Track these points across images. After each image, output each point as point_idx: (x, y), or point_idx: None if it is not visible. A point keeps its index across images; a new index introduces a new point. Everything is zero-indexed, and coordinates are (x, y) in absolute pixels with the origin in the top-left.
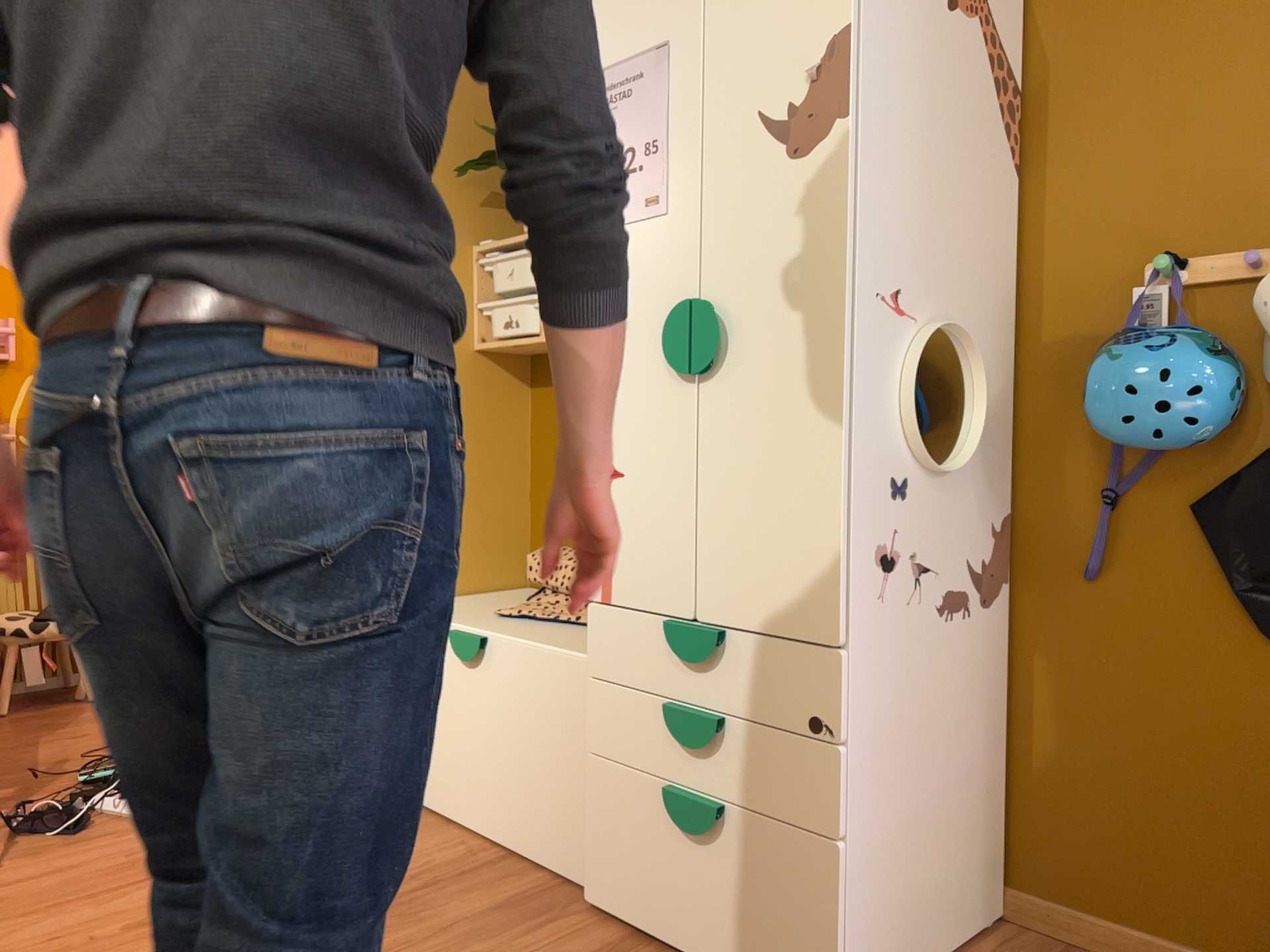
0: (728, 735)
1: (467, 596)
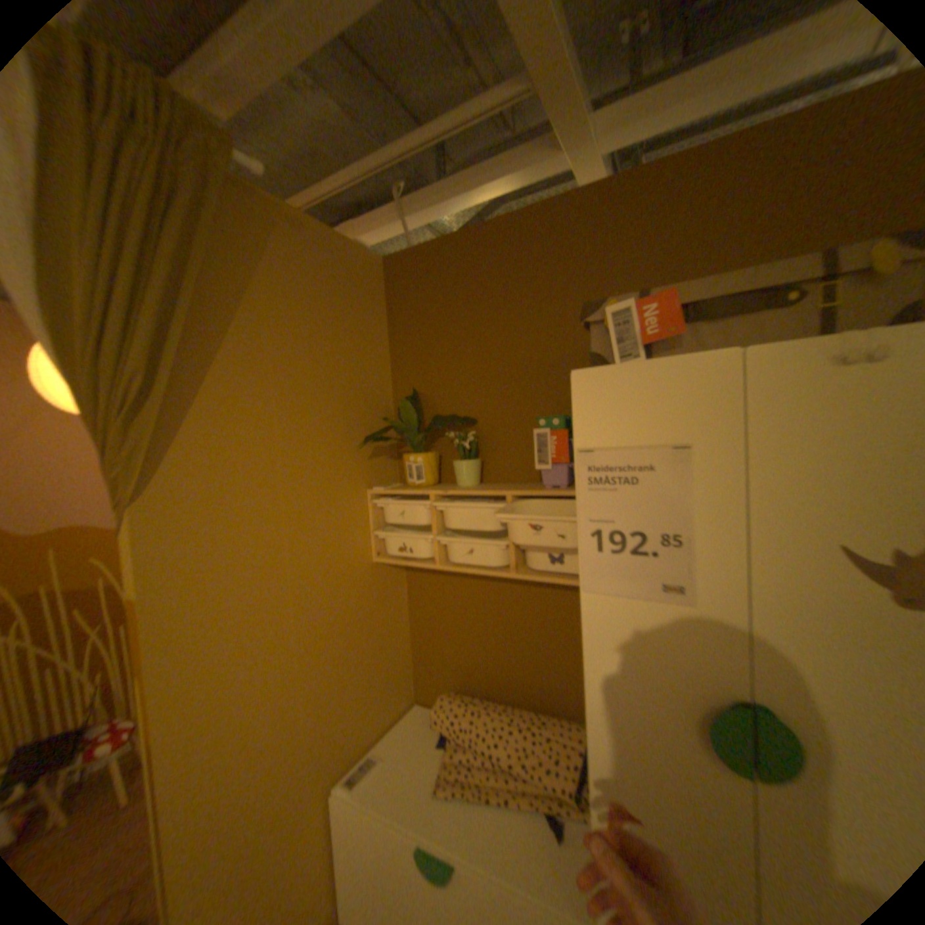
0: None
1: (384, 737)
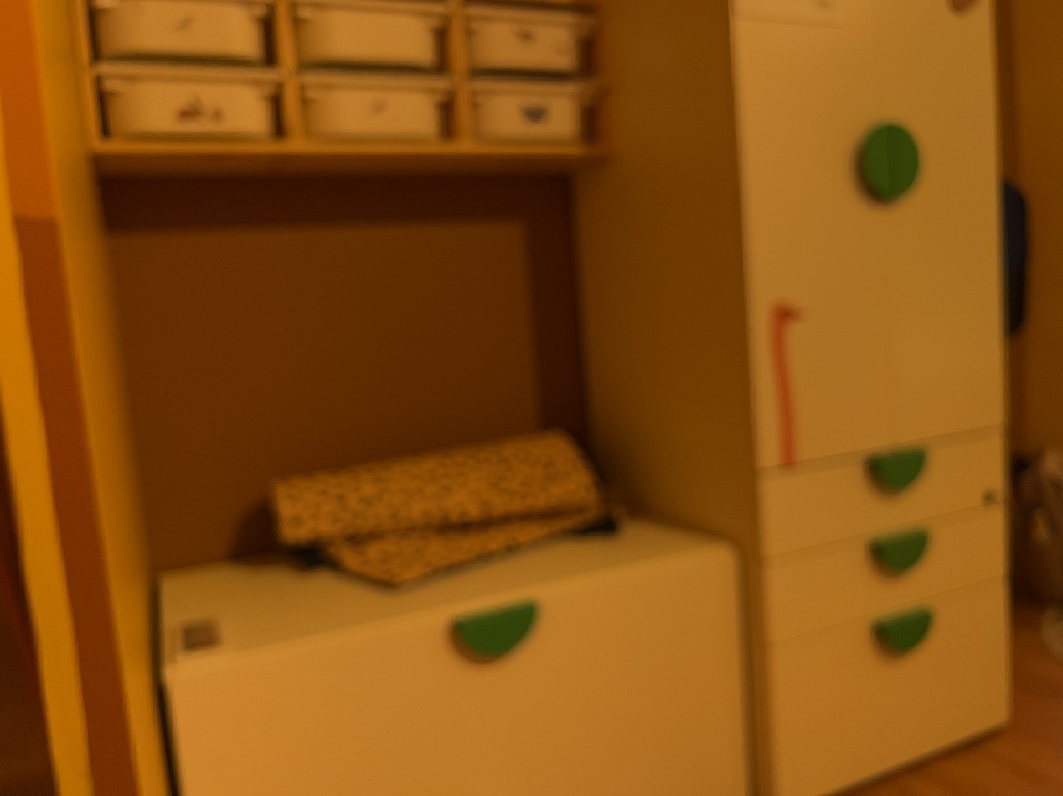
0: (932, 542)
1: (166, 613)
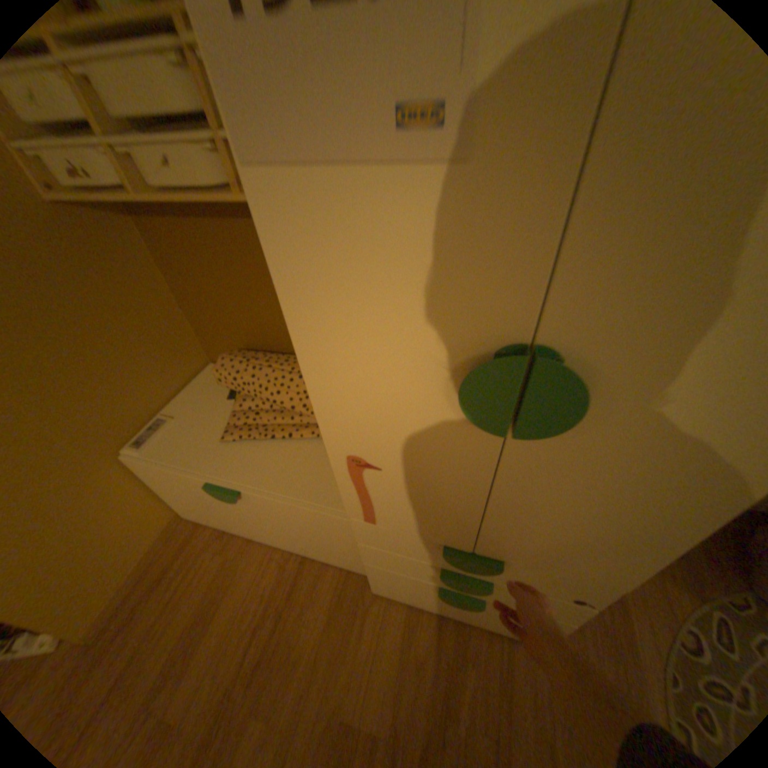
0: (495, 589)
1: (177, 398)
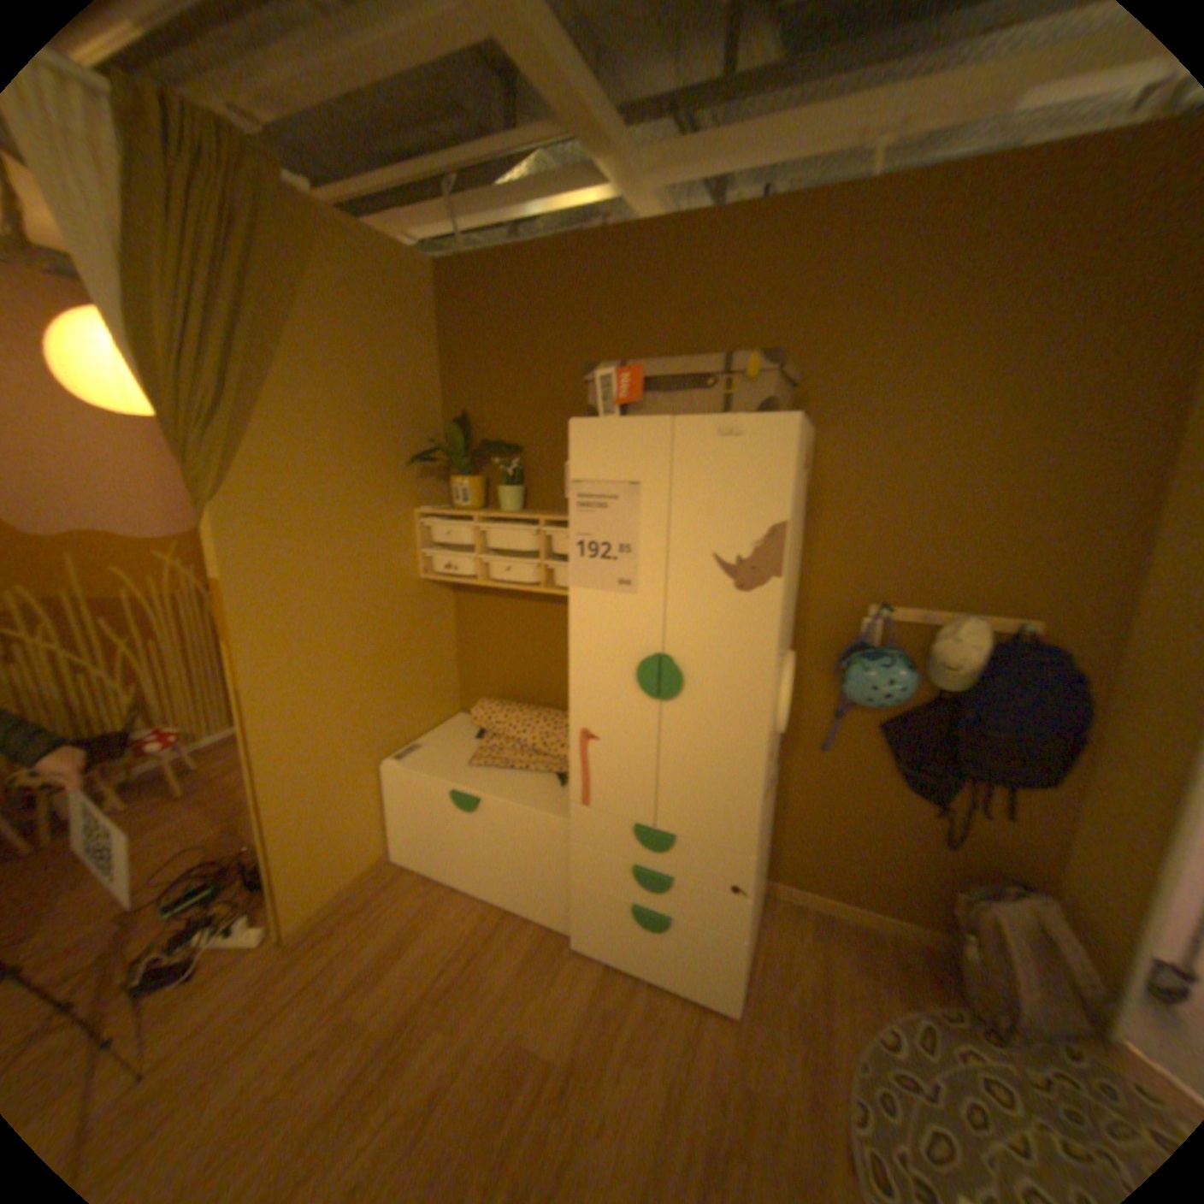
0: (676, 887)
1: (431, 733)
